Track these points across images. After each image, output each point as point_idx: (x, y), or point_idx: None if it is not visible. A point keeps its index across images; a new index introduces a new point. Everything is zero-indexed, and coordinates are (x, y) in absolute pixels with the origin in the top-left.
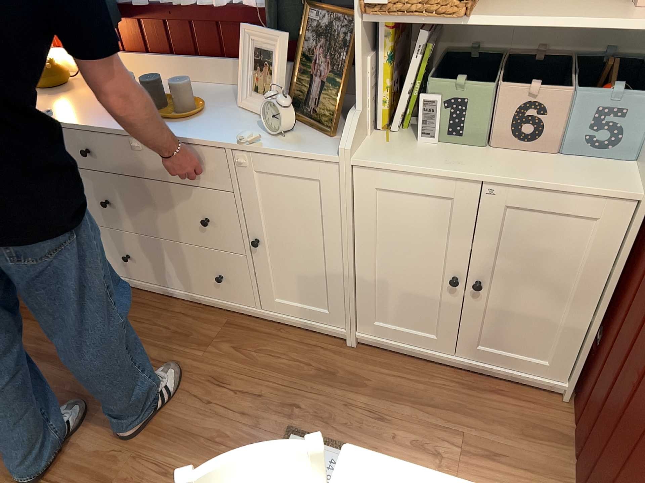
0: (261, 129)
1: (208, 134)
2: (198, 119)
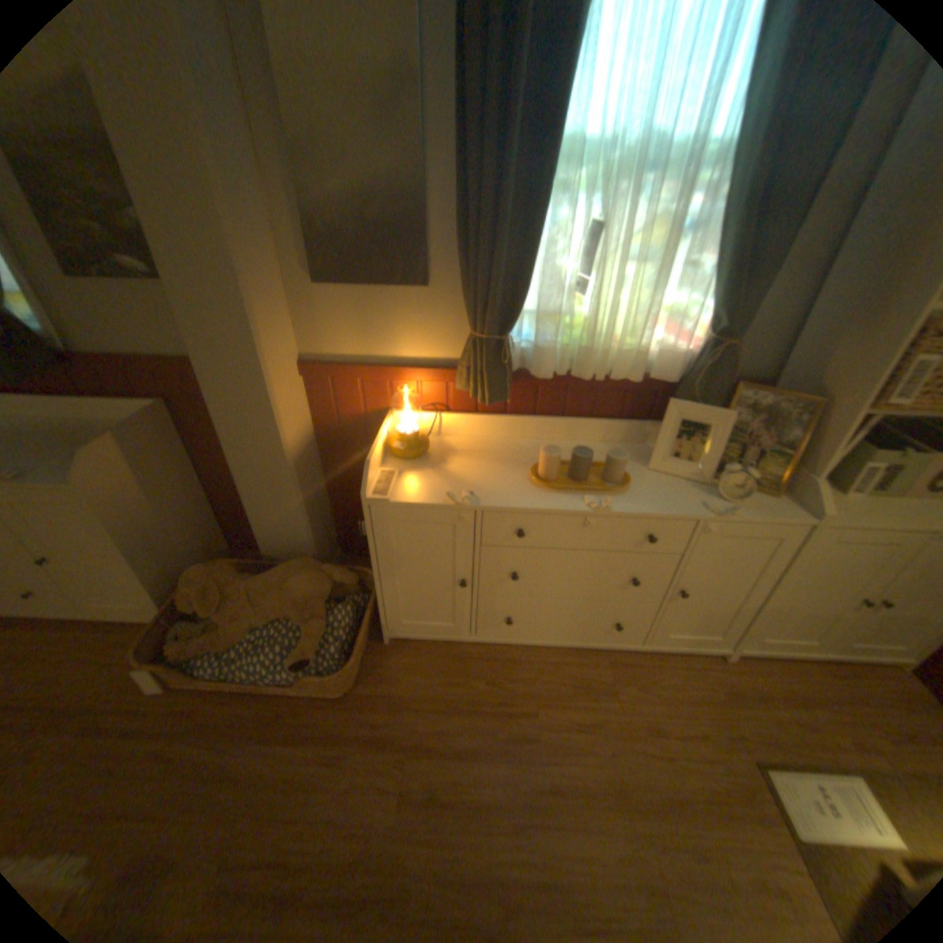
0: (708, 497)
1: (671, 508)
2: (632, 489)
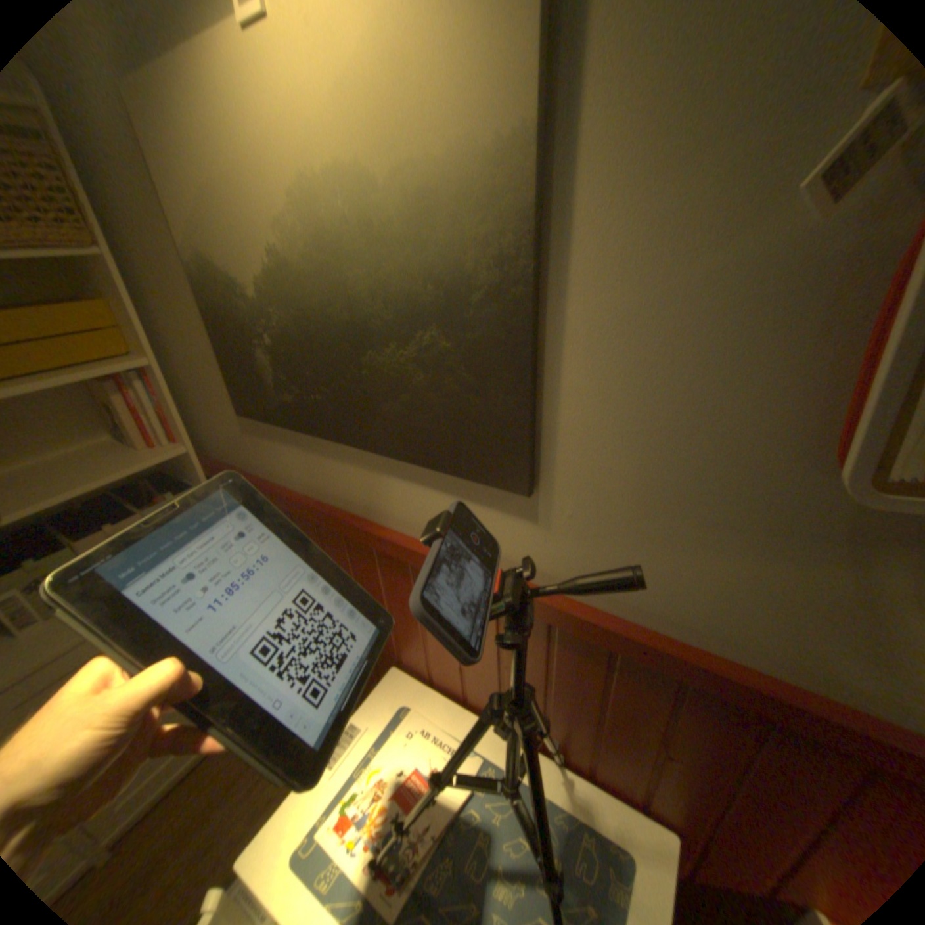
0: None
1: None
2: None
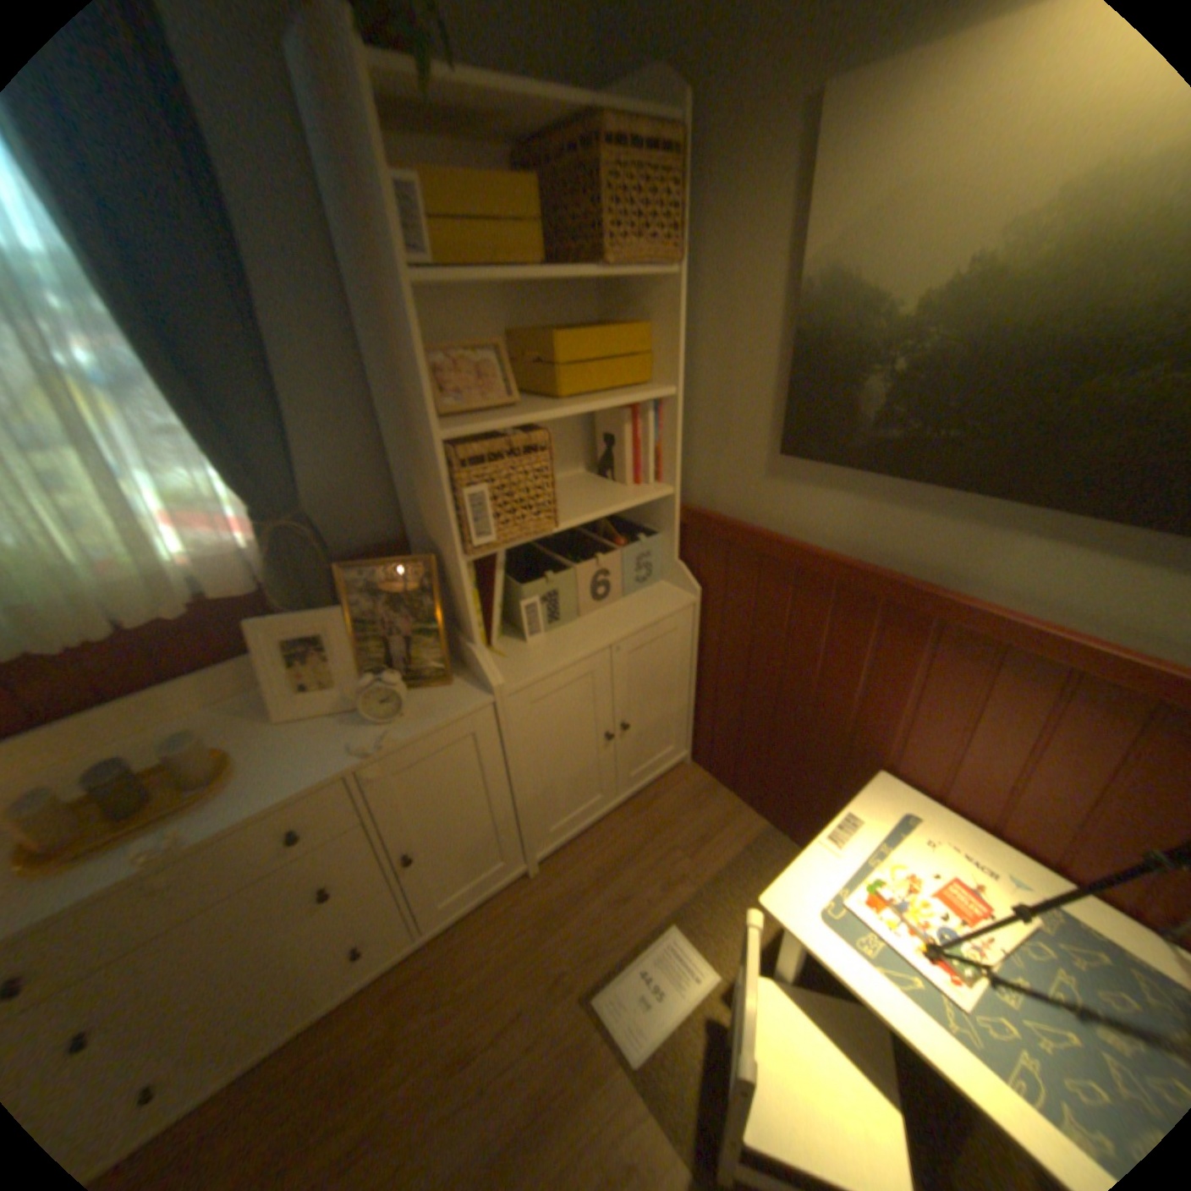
0: (361, 729)
1: (299, 779)
2: (241, 775)
